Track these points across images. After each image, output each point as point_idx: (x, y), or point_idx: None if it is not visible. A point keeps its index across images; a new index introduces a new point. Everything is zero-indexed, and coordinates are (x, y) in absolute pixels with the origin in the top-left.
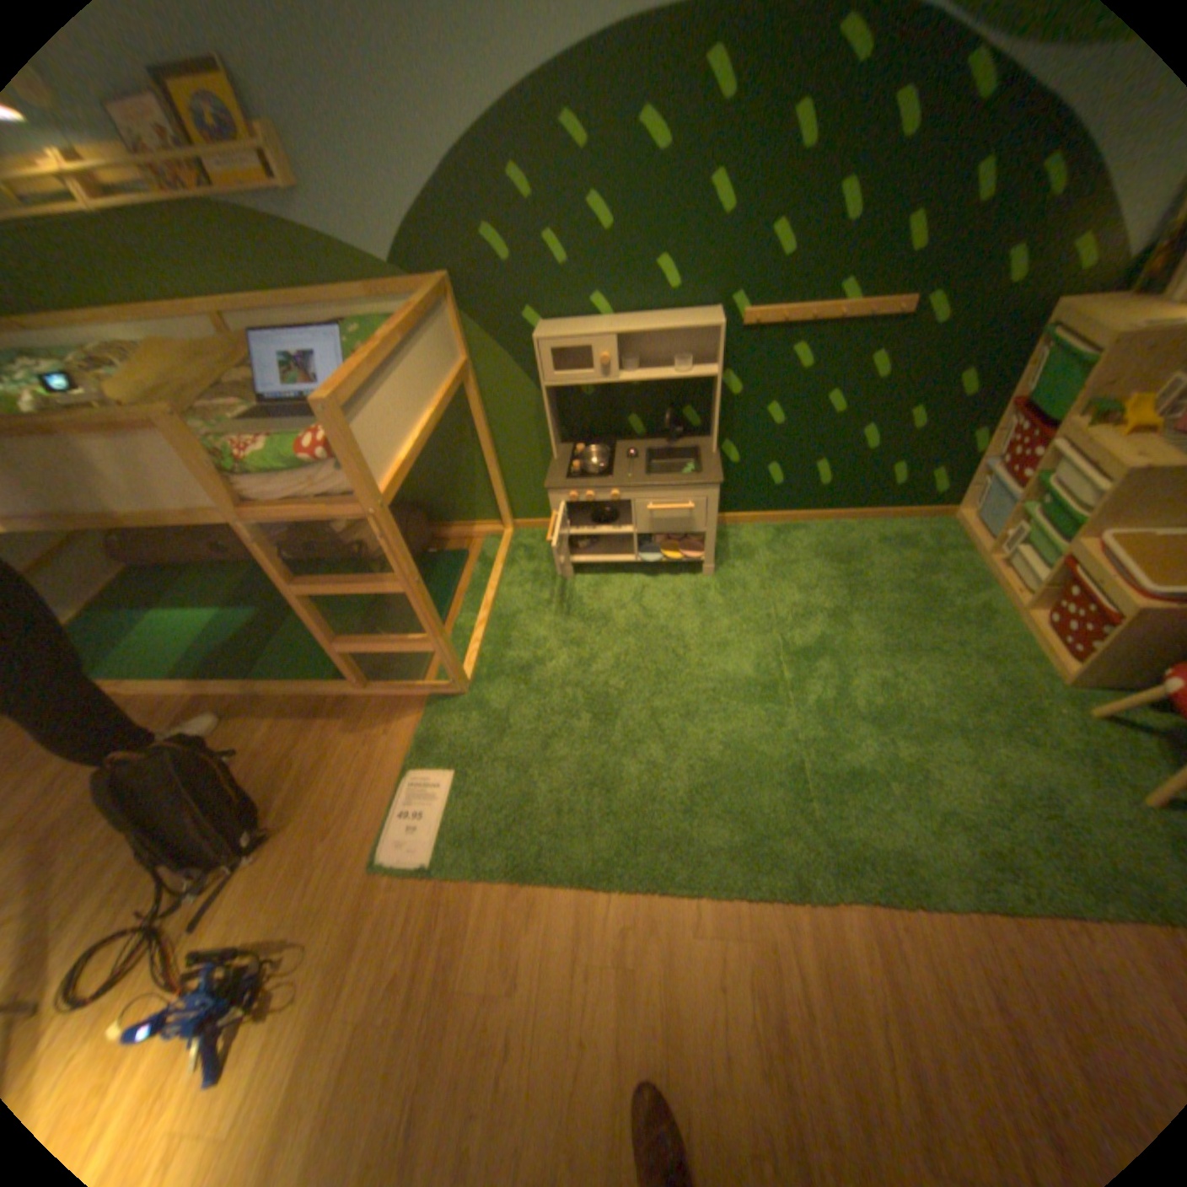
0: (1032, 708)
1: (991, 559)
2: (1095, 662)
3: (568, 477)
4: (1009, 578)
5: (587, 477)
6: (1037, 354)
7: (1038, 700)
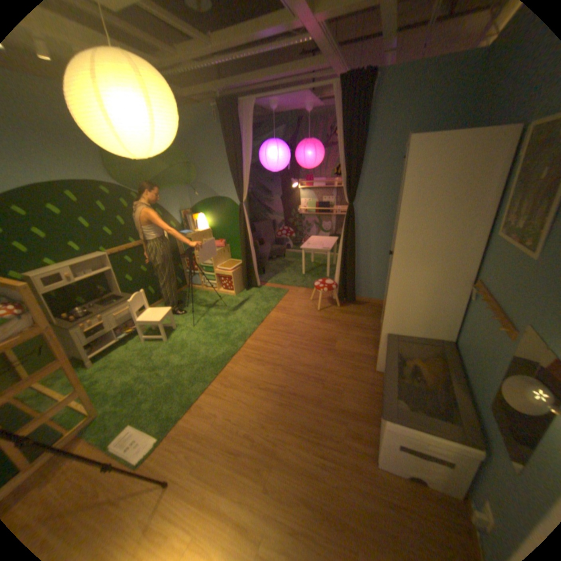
0: (235, 302)
1: (203, 289)
2: (235, 287)
3: (72, 323)
4: (210, 289)
5: (82, 318)
6: (179, 245)
7: (234, 300)
